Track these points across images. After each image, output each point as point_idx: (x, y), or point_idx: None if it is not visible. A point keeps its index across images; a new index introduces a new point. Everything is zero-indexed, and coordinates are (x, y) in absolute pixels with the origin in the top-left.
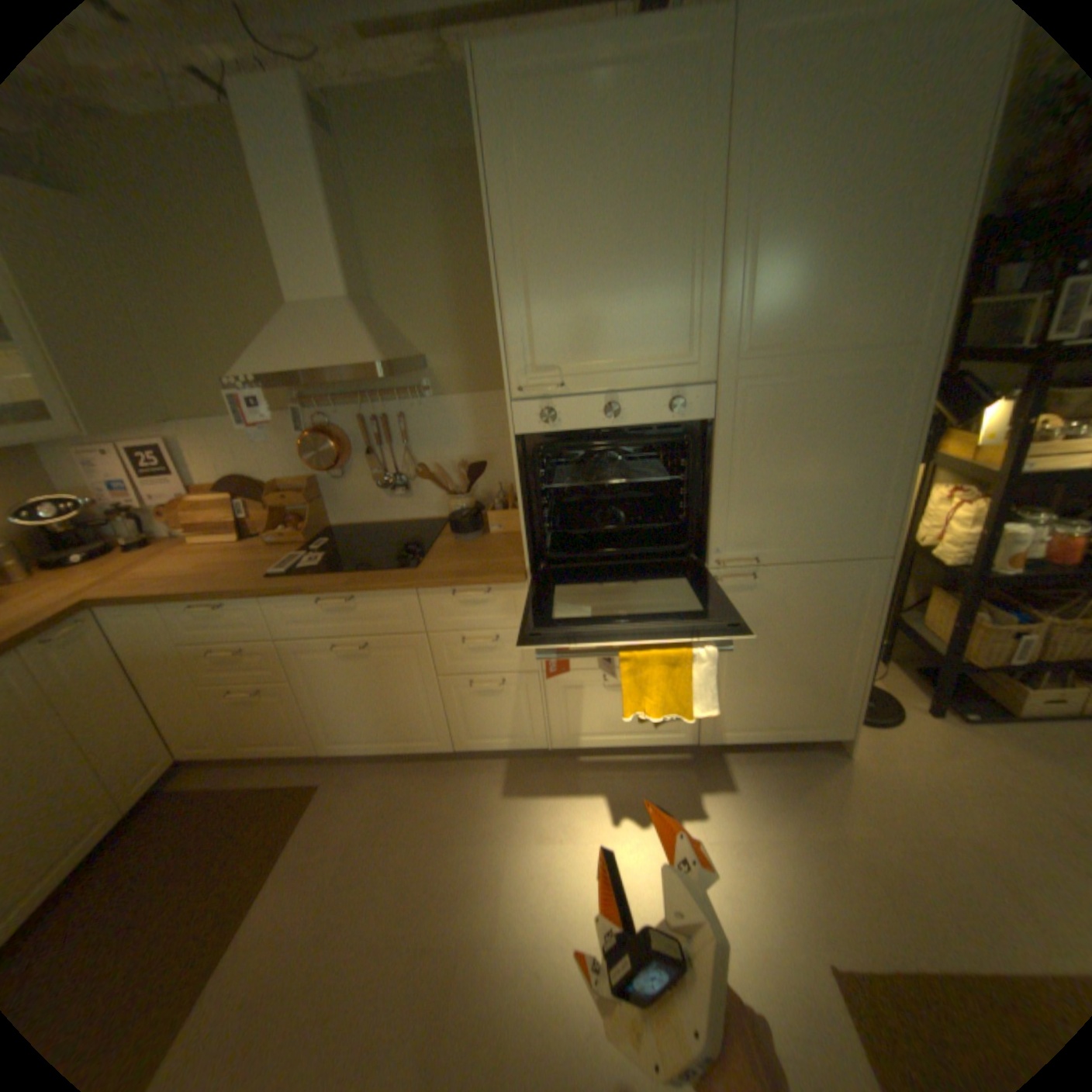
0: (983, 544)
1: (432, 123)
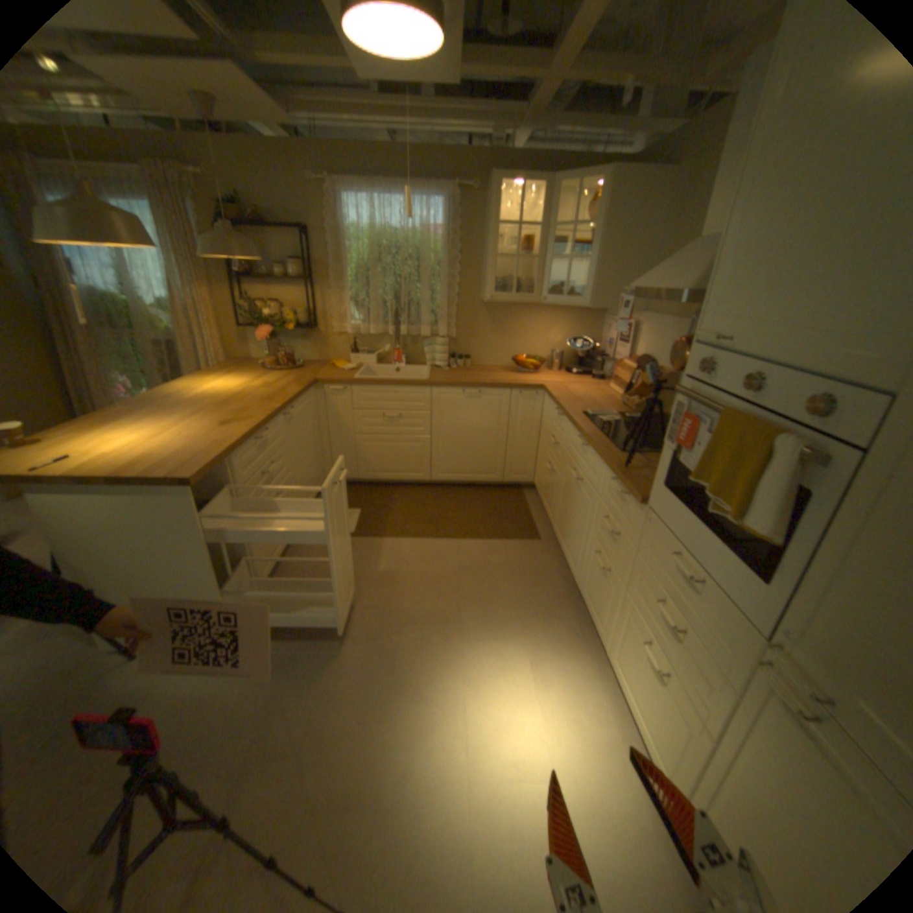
0: None
1: None
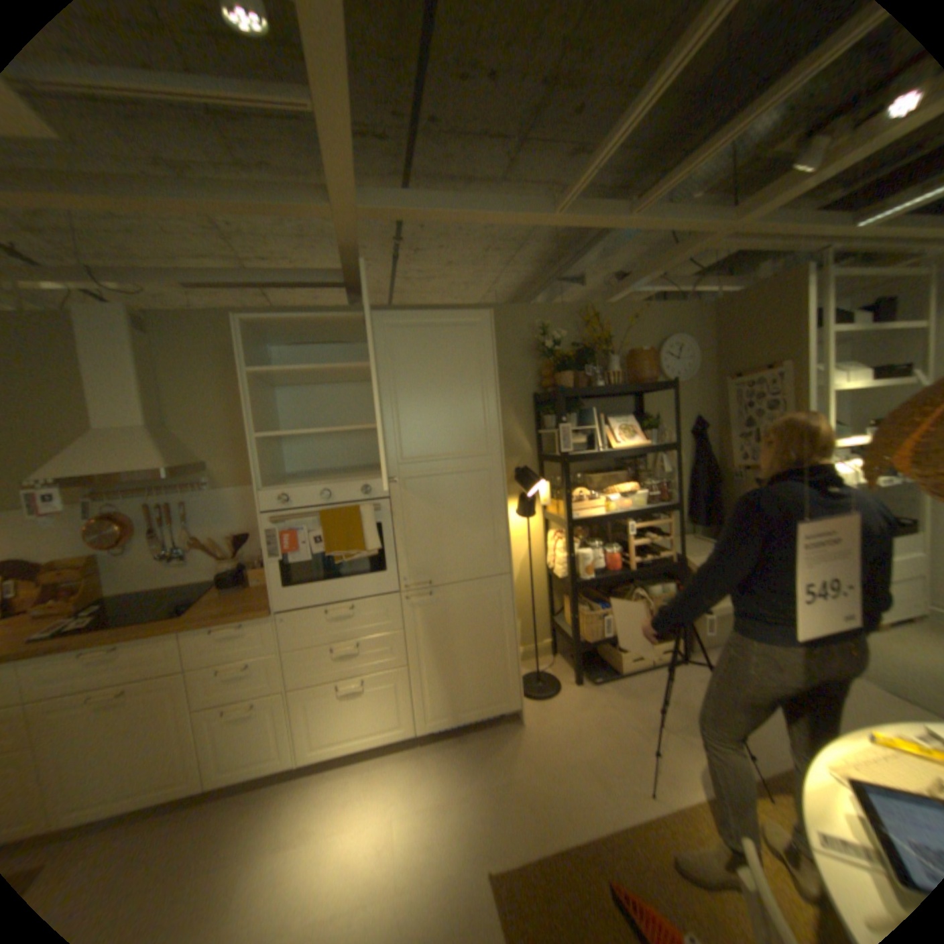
0: (570, 562)
1: (218, 332)
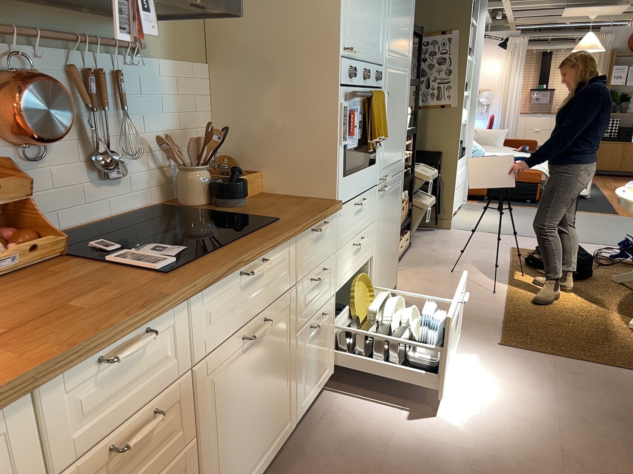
0: None
1: None
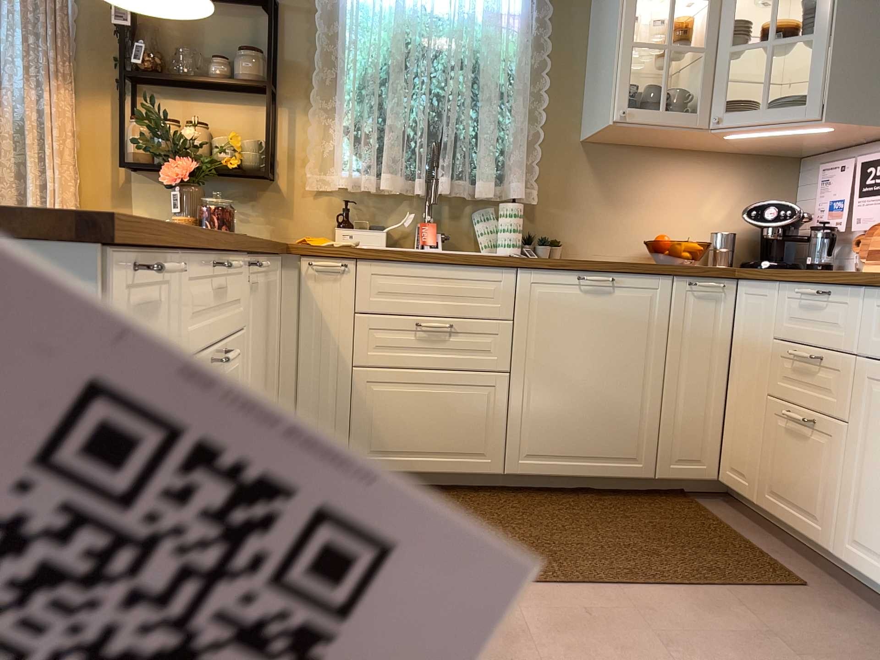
0: None
1: None
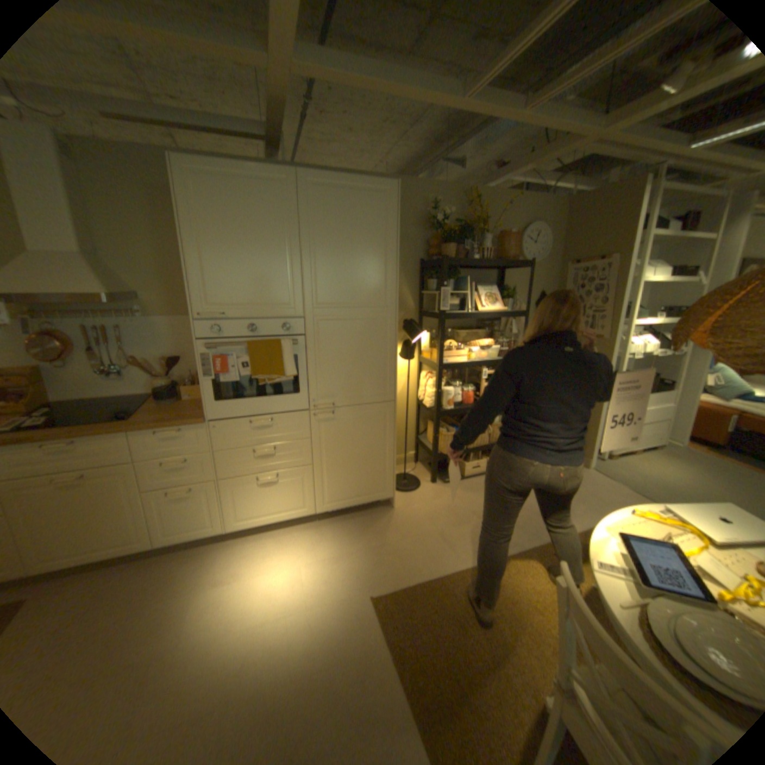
0: (437, 397)
1: (146, 169)
